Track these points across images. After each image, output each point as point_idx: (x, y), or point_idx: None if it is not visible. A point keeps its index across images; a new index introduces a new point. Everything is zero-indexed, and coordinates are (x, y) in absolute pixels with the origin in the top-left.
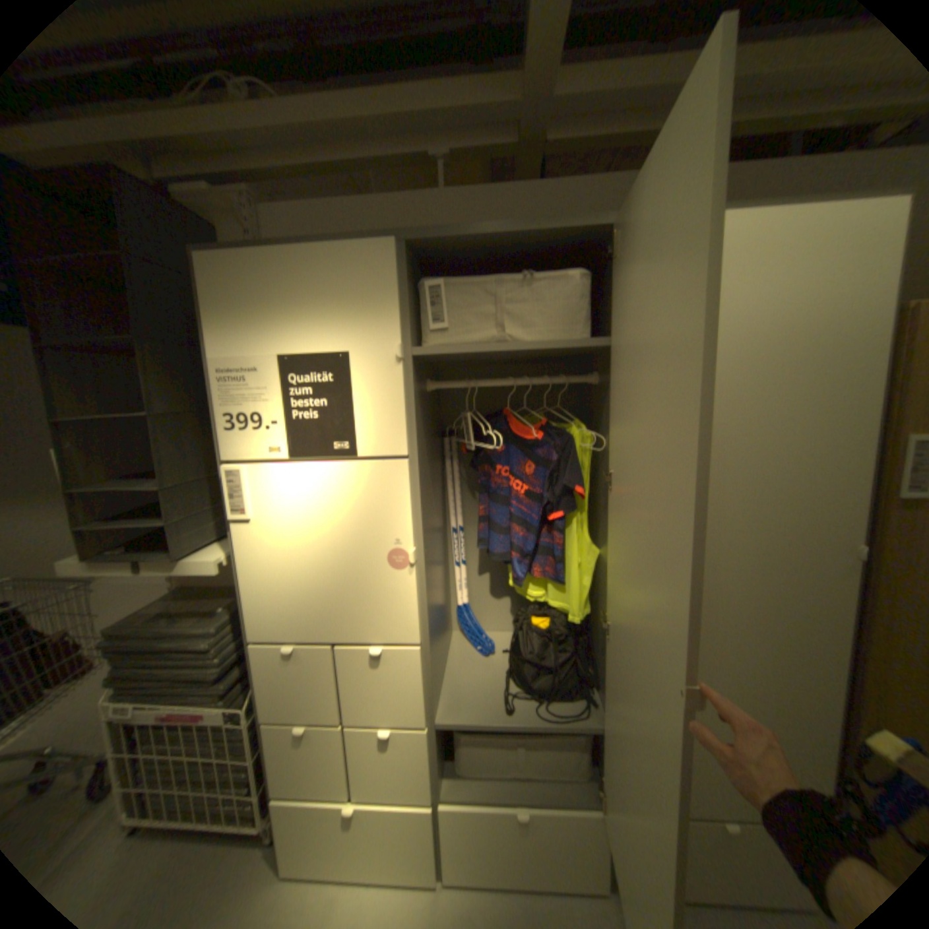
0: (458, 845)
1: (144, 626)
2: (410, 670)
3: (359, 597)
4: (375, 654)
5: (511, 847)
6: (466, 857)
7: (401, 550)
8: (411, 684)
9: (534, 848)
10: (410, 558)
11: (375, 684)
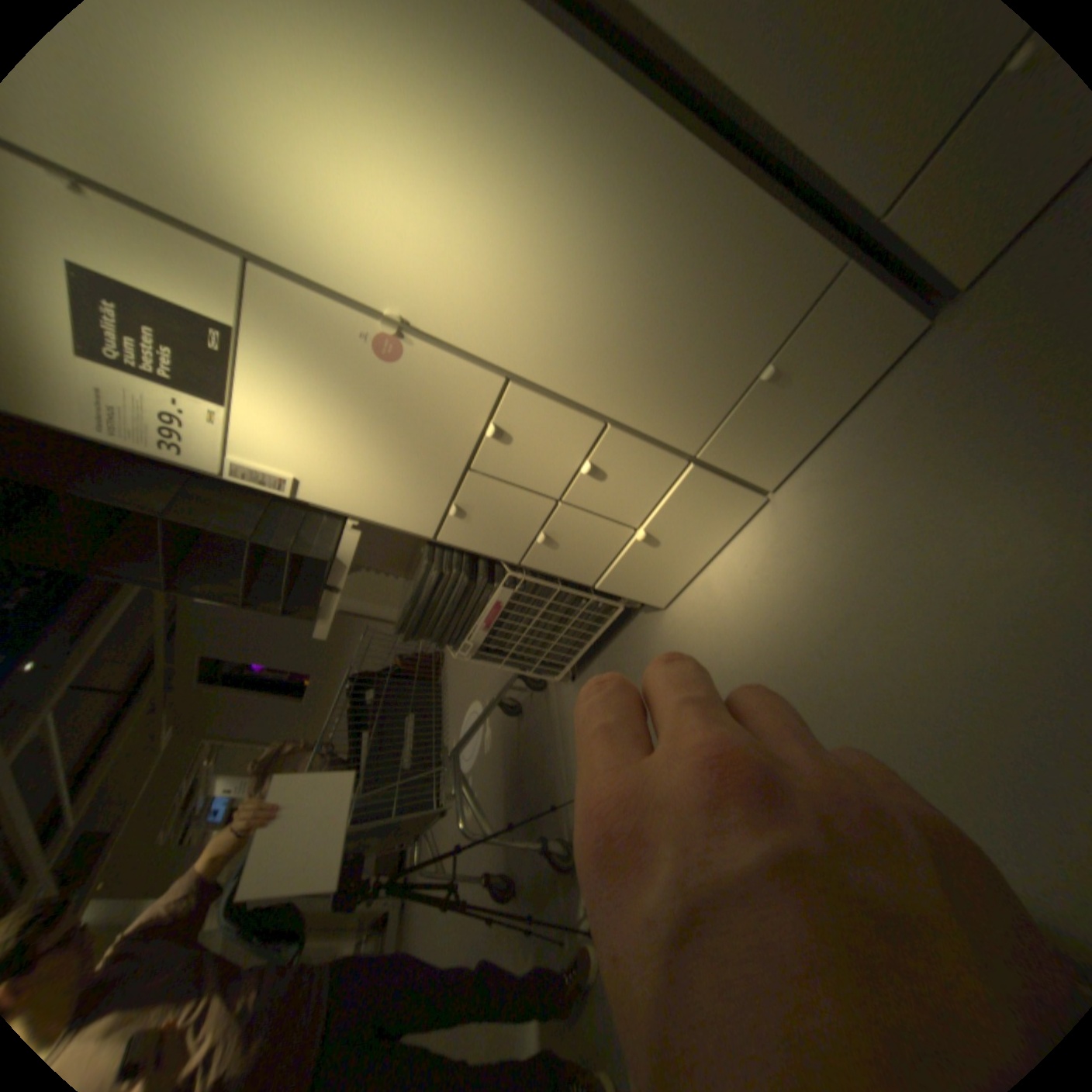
0: (748, 455)
1: (407, 605)
2: (534, 404)
3: (424, 415)
4: (495, 430)
5: (793, 402)
6: (767, 453)
7: (379, 337)
8: (551, 411)
9: (814, 377)
10: (389, 331)
11: (532, 447)
